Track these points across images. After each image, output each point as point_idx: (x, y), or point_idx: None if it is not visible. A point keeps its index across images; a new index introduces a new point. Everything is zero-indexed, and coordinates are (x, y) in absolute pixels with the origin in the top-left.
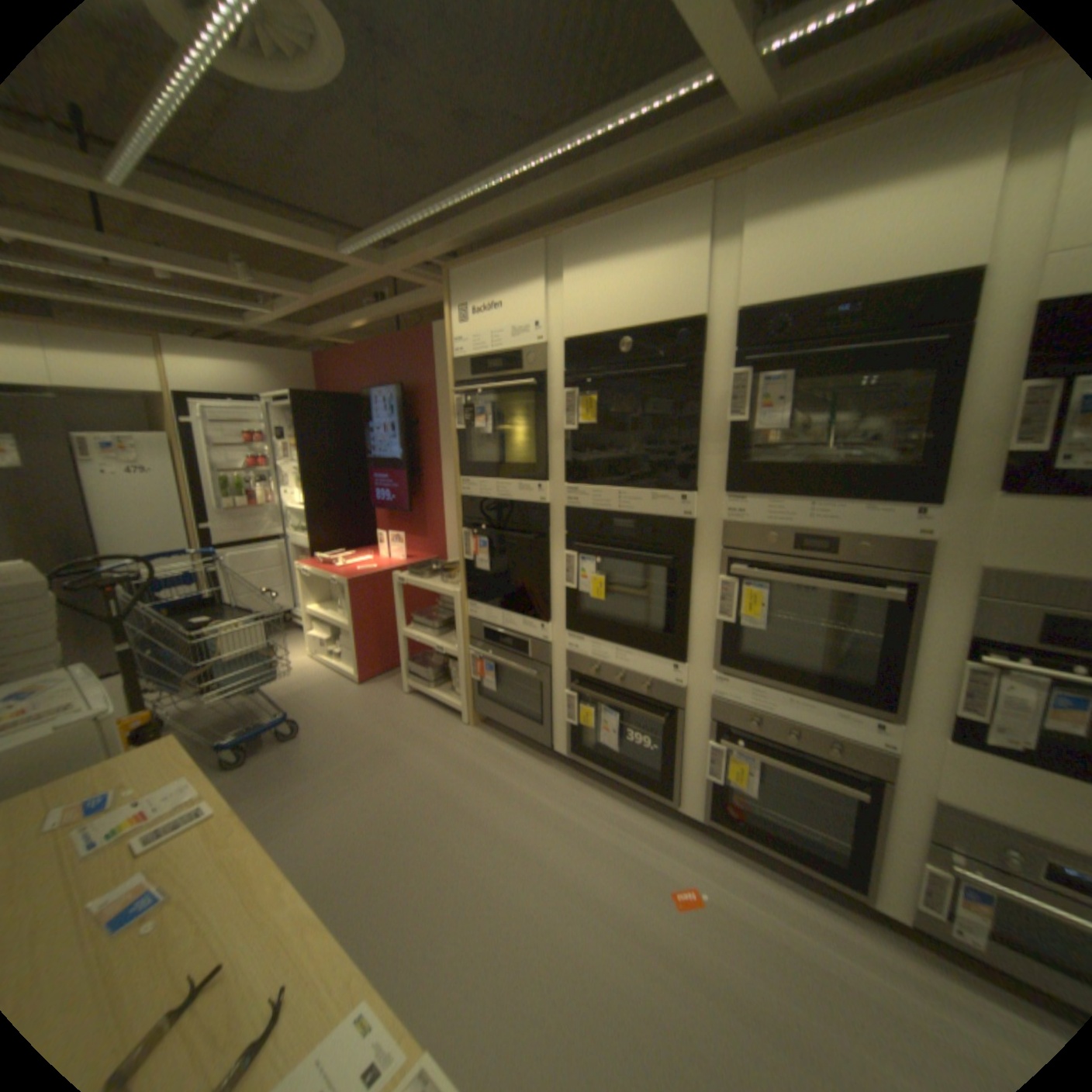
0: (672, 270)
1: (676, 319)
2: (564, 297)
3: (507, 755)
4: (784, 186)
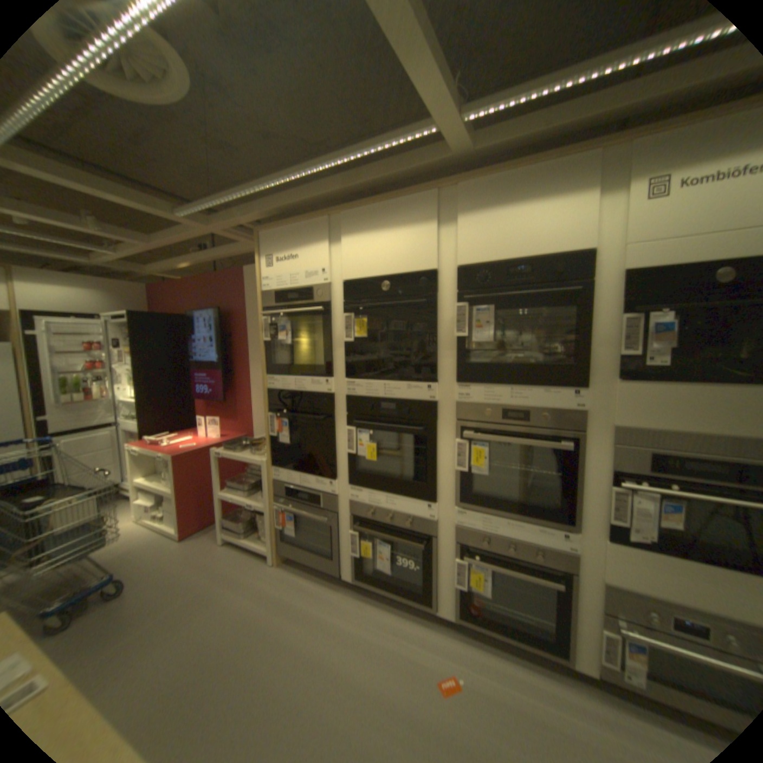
0: (414, 241)
1: (419, 271)
2: (343, 254)
3: (304, 588)
4: (480, 196)
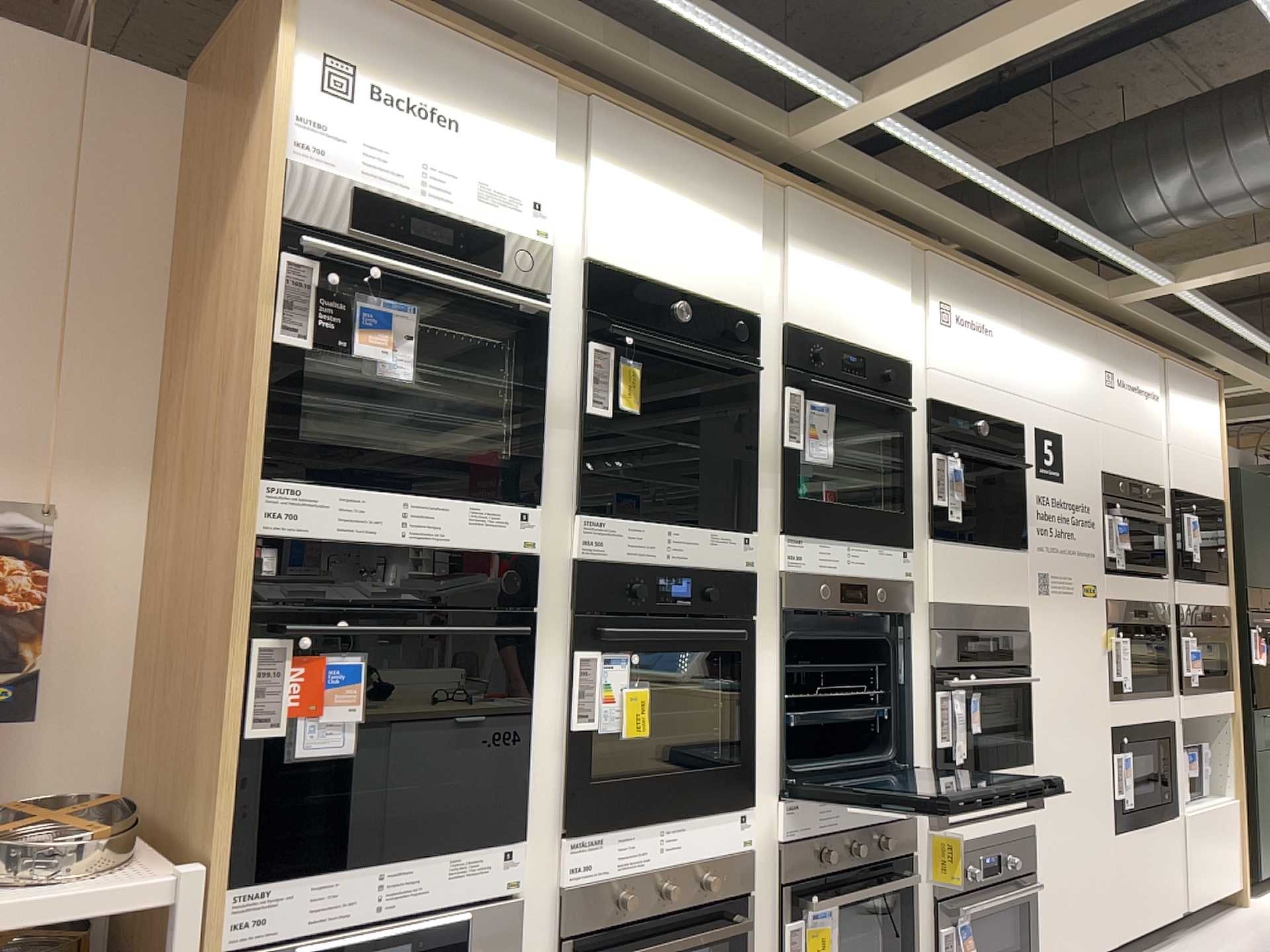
0: (728, 254)
1: (730, 311)
2: (598, 205)
3: None
4: (807, 236)
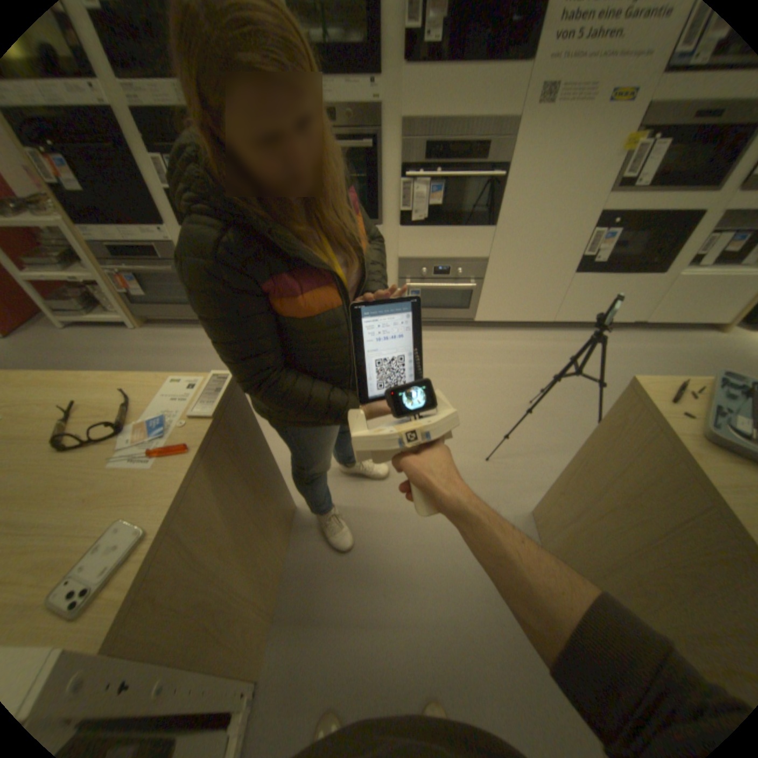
0: None
1: None
2: None
3: (175, 334)
4: None
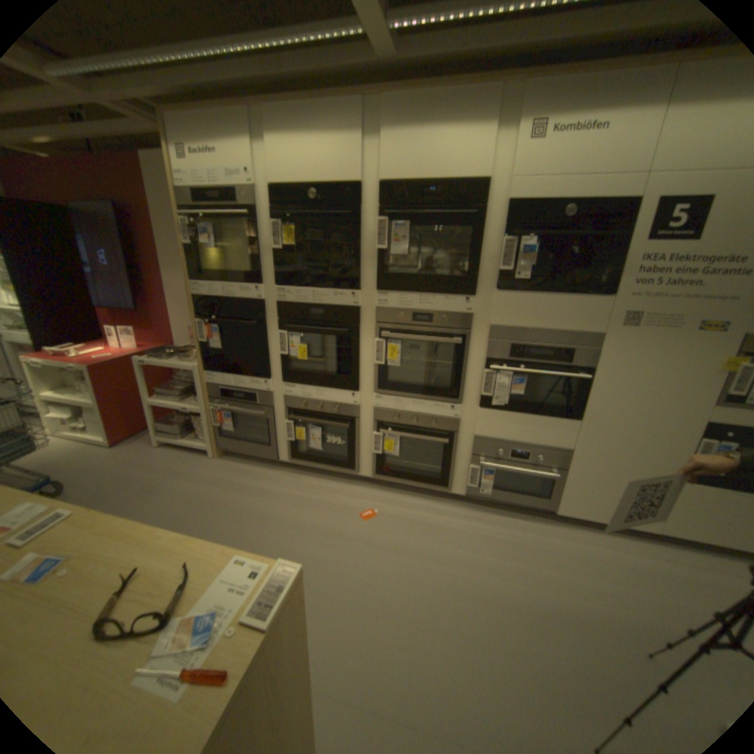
0: (340, 150)
1: (344, 182)
2: (266, 154)
3: (246, 470)
4: (402, 112)
